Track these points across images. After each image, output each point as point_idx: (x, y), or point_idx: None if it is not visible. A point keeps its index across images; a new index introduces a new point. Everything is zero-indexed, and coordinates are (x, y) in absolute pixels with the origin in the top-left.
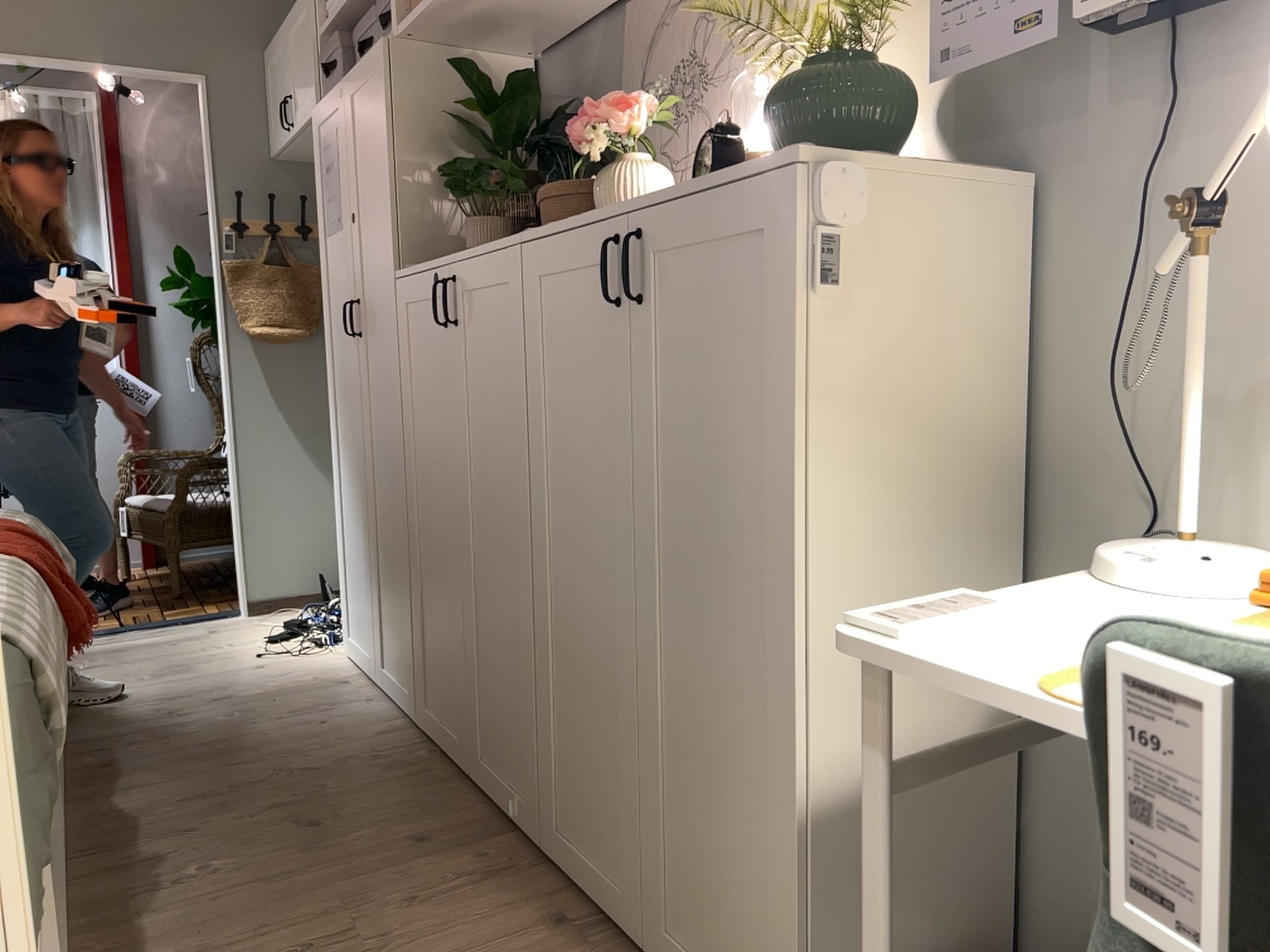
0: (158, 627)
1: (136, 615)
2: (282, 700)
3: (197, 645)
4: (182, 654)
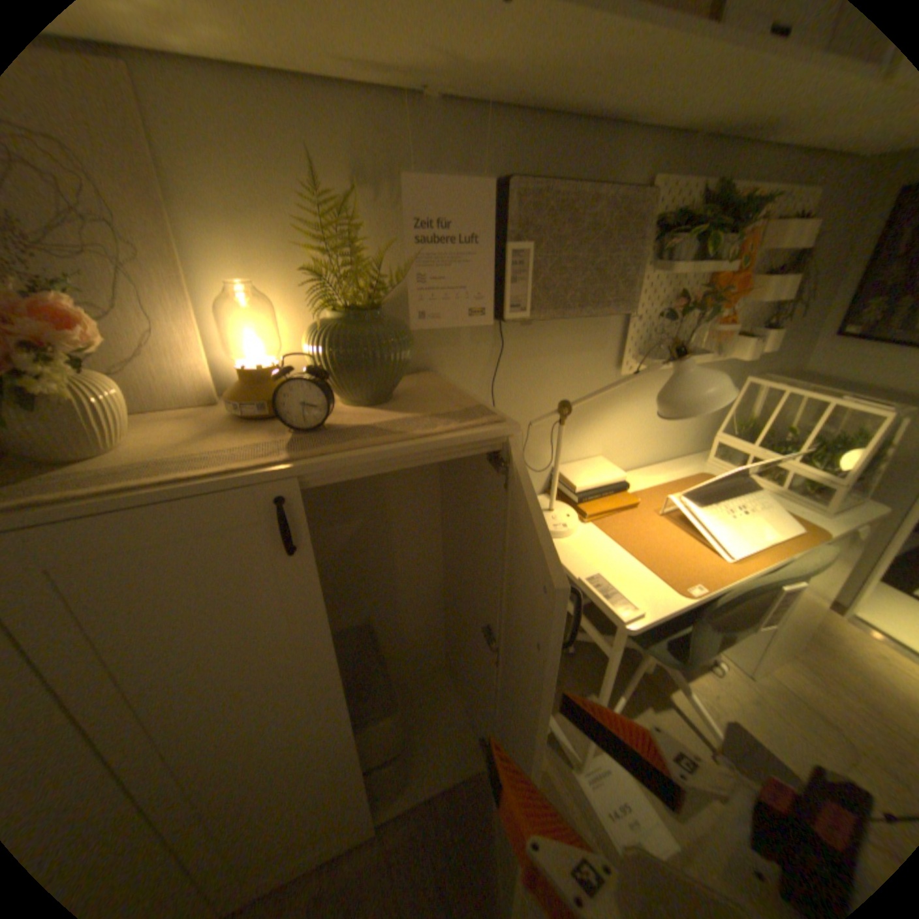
0: None
1: None
2: None
3: None
4: None
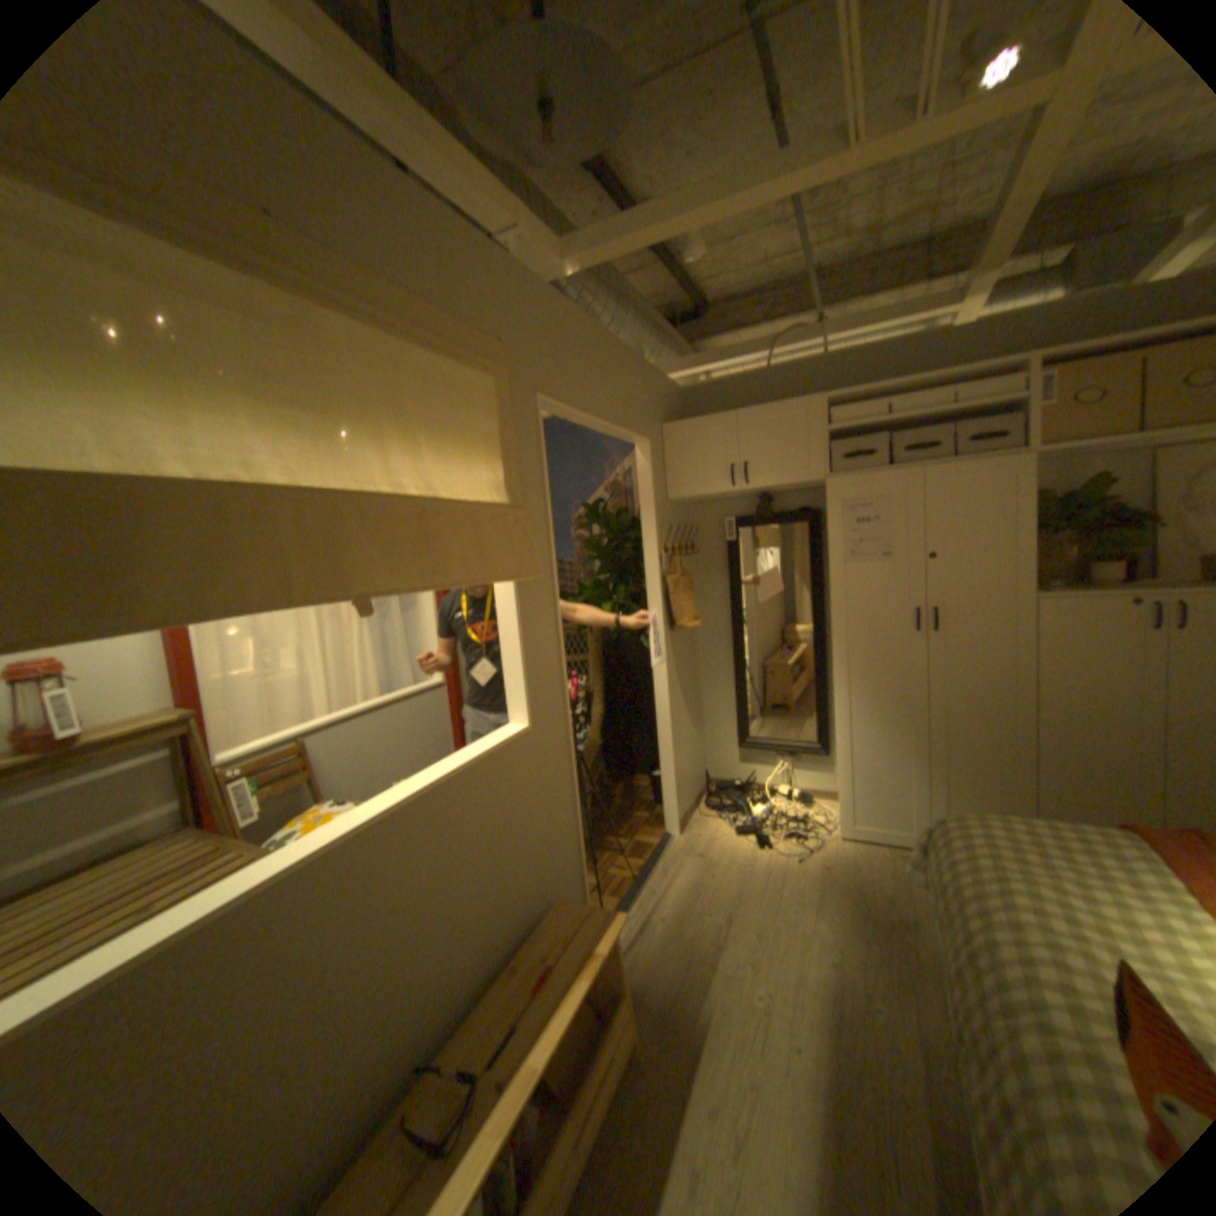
0: (653, 872)
1: (612, 869)
2: (919, 888)
3: (730, 873)
4: (747, 884)
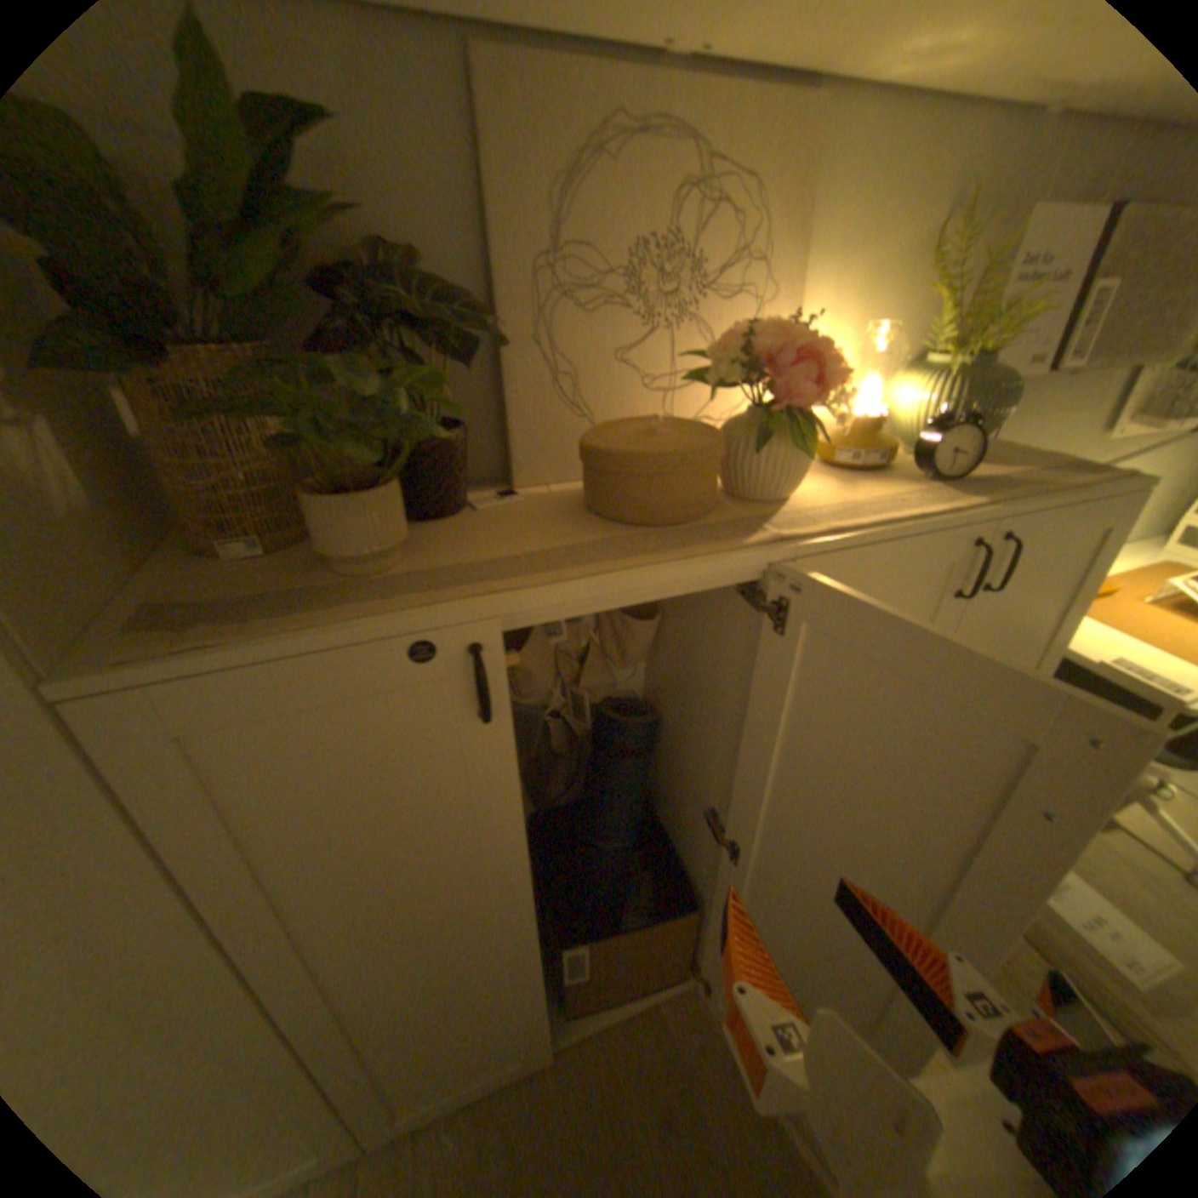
0: None
1: None
2: None
3: None
4: None
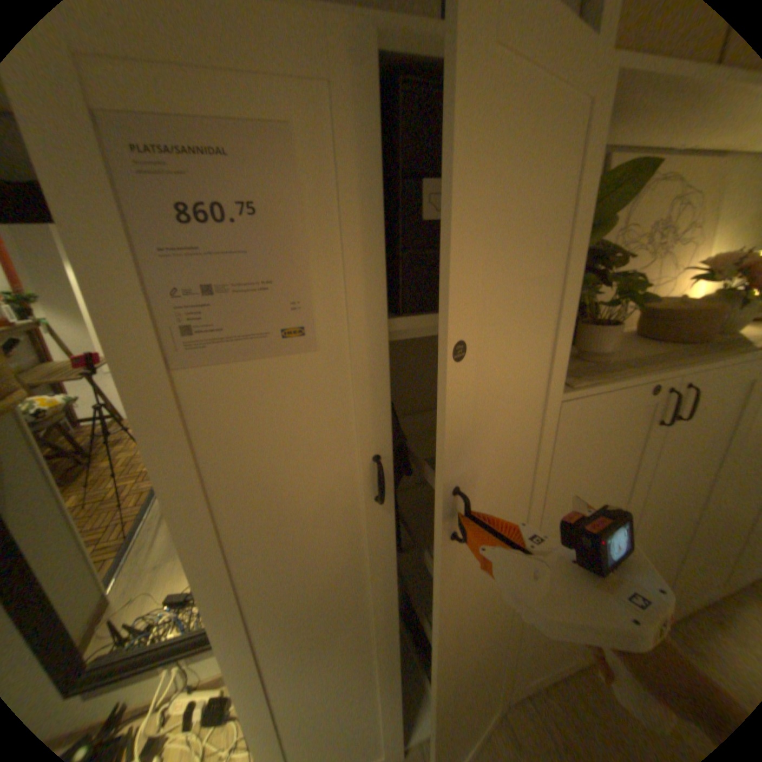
0: None
1: None
2: None
3: None
4: None
